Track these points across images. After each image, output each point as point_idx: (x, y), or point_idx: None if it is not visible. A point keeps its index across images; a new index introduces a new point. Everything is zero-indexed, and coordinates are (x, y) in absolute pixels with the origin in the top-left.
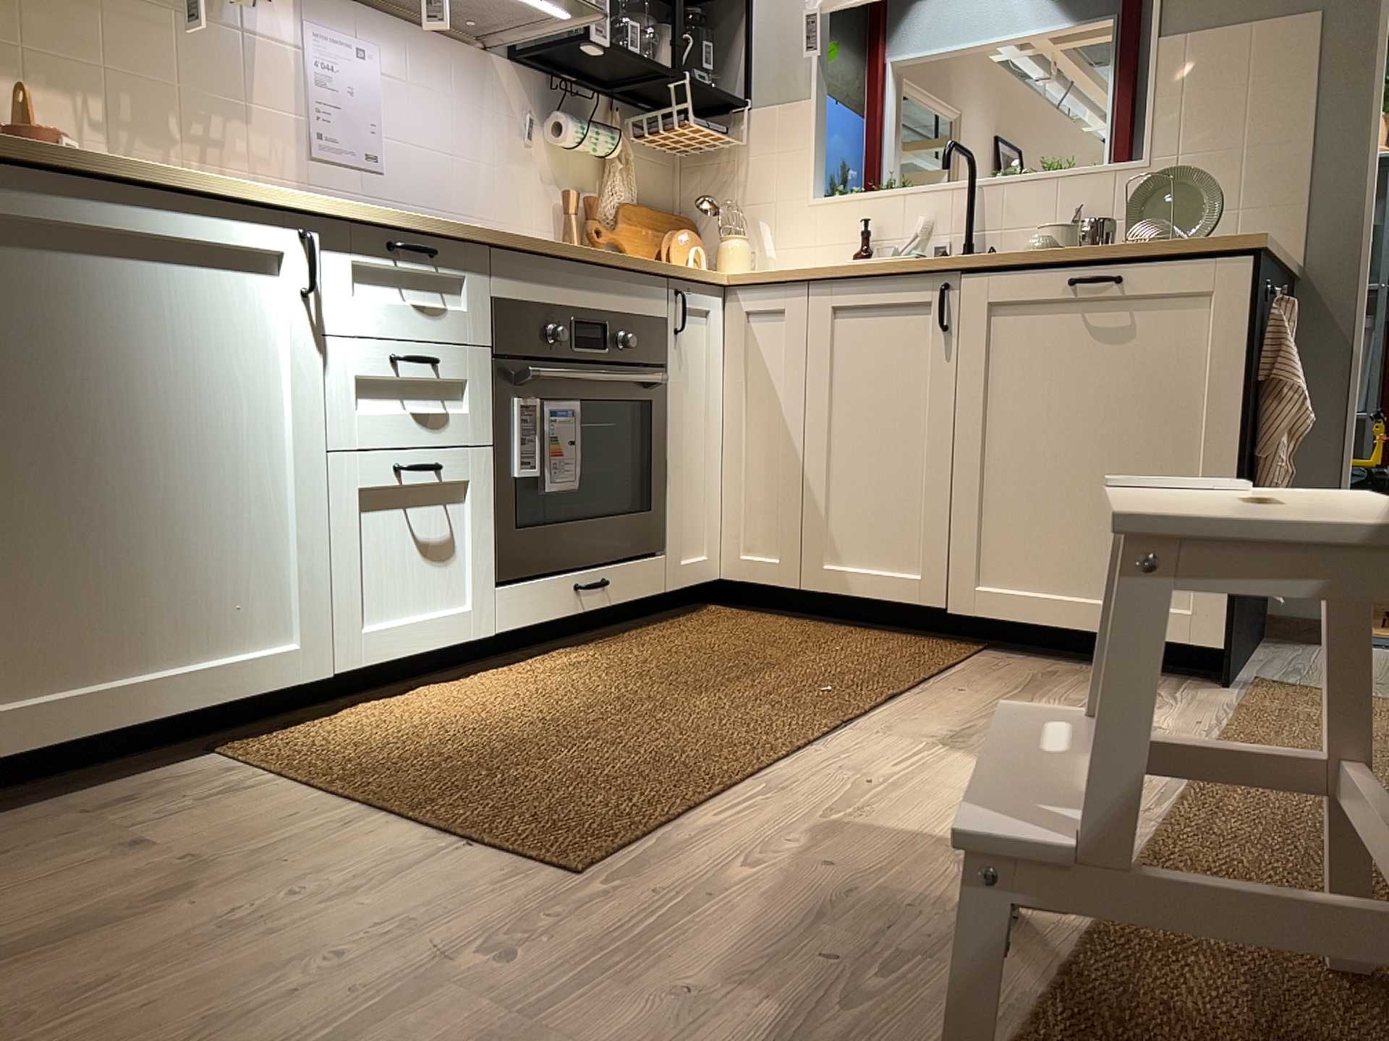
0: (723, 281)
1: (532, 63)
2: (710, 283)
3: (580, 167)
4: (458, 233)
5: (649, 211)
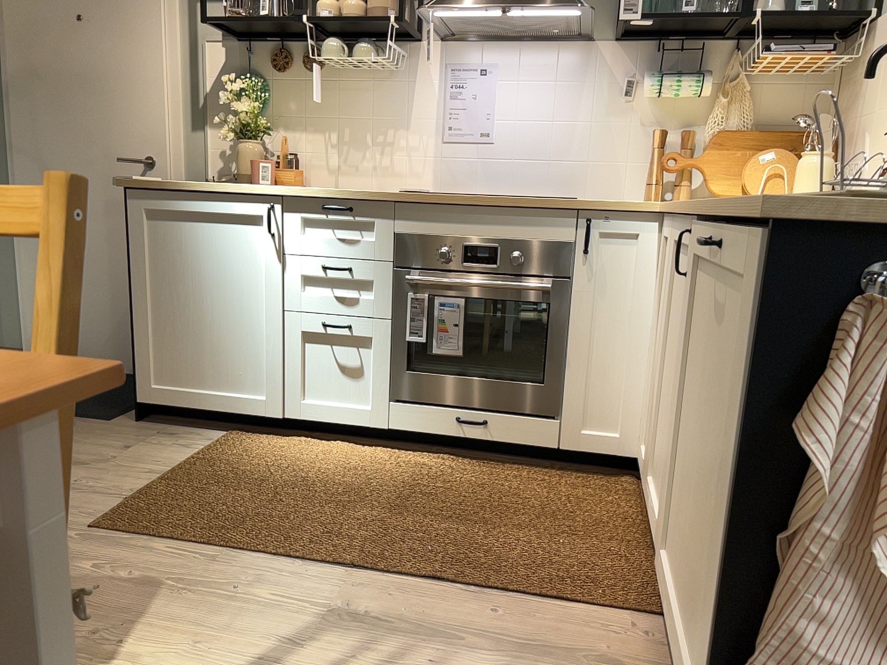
0: (654, 211)
1: (633, 37)
2: (636, 214)
3: (687, 107)
4: (364, 196)
5: (780, 132)
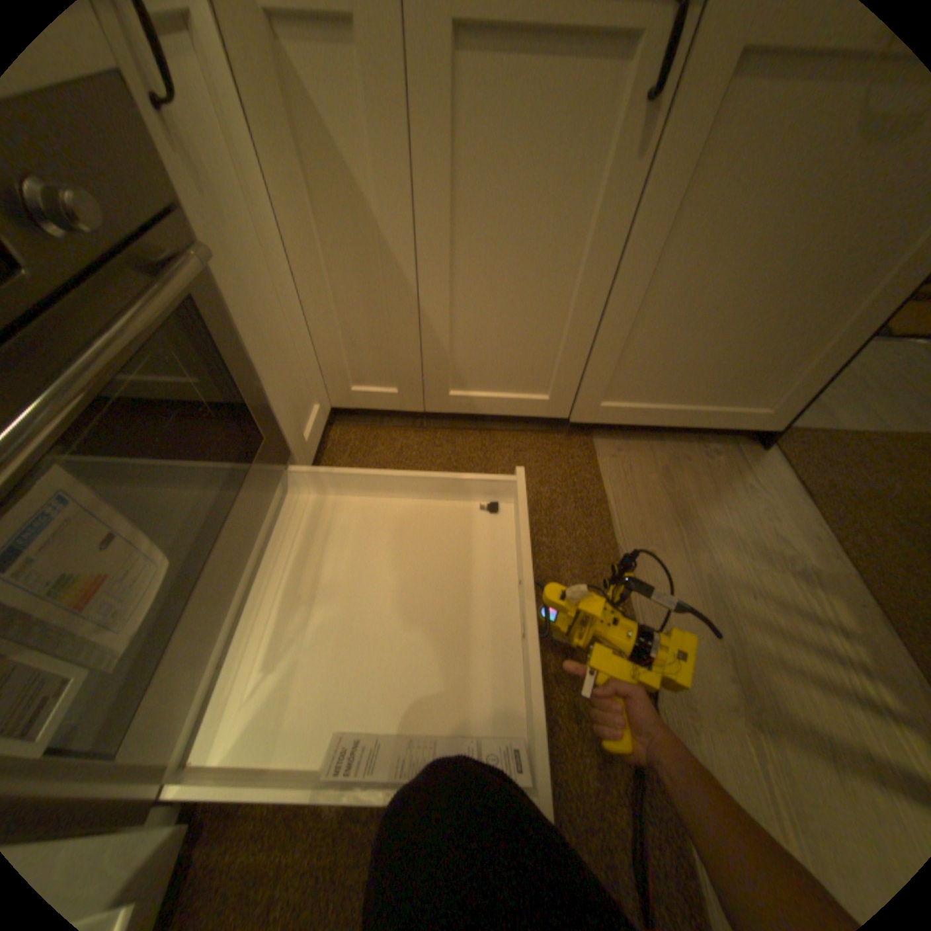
0: None
1: None
2: None
3: None
4: None
5: None
